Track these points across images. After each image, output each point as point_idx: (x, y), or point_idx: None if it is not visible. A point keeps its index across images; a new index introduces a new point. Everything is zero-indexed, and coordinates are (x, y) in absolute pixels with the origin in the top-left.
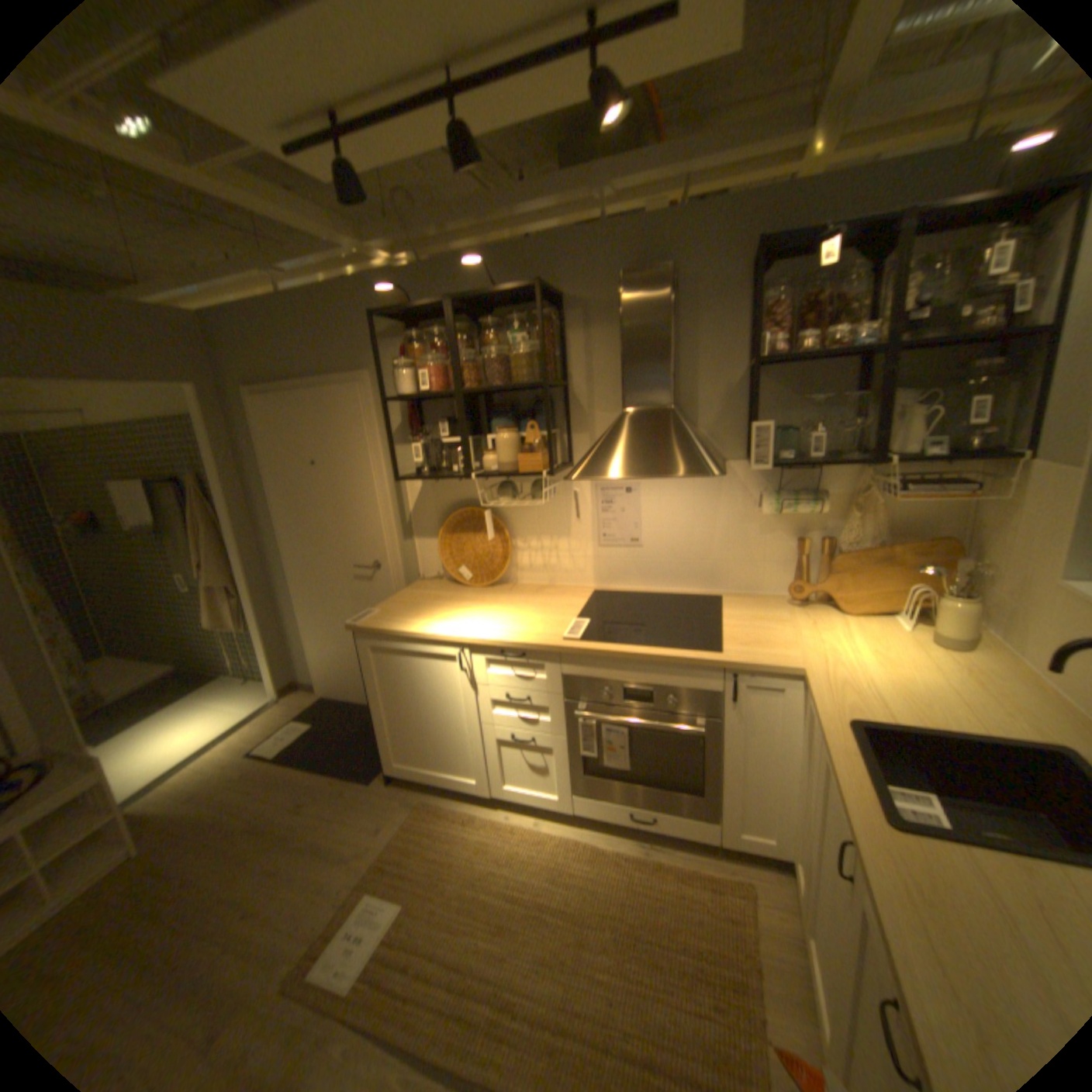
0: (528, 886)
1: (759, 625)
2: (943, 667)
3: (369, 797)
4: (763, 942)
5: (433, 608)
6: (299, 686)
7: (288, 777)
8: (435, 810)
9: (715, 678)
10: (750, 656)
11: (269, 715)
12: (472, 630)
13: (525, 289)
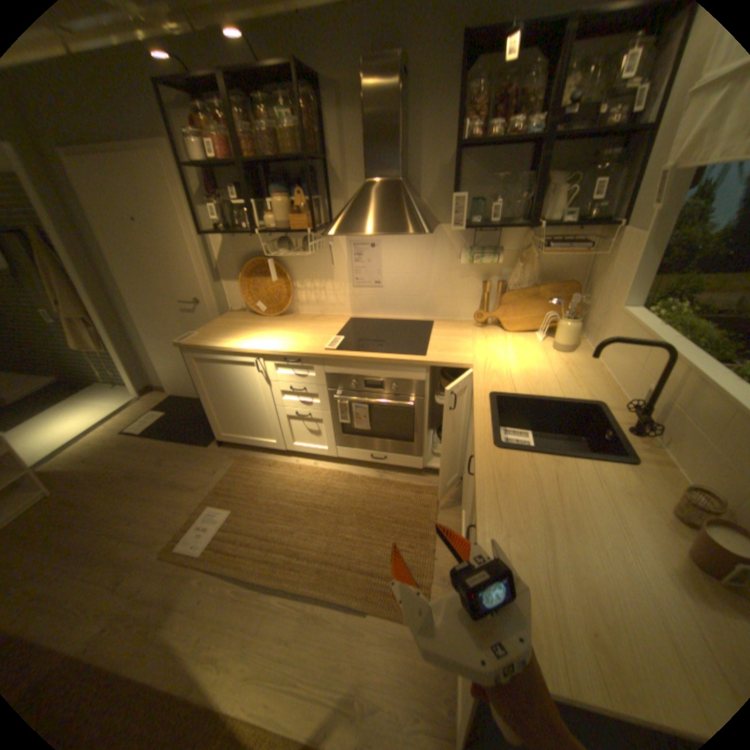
0: (308, 497)
1: (452, 340)
2: (552, 362)
3: (208, 455)
4: (440, 515)
5: (237, 332)
6: (154, 389)
7: (151, 445)
8: (251, 460)
9: (420, 373)
10: (441, 358)
11: (134, 409)
12: (264, 346)
13: (285, 69)
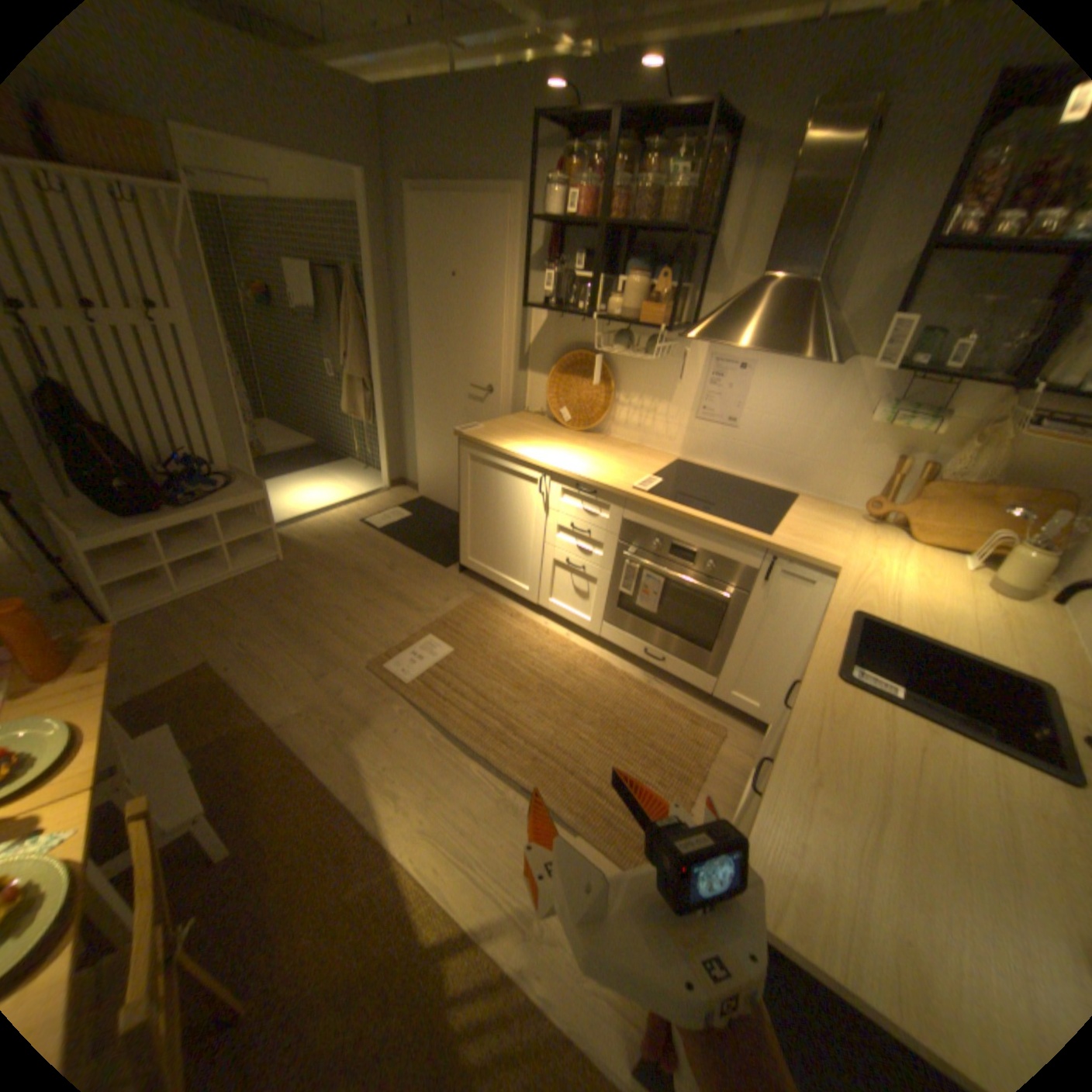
0: (547, 670)
1: (819, 527)
2: (980, 605)
3: (445, 578)
4: (716, 764)
5: (527, 438)
6: (406, 484)
7: (388, 546)
8: (492, 601)
9: (754, 557)
10: (794, 546)
11: (381, 499)
12: (555, 463)
13: (702, 109)
